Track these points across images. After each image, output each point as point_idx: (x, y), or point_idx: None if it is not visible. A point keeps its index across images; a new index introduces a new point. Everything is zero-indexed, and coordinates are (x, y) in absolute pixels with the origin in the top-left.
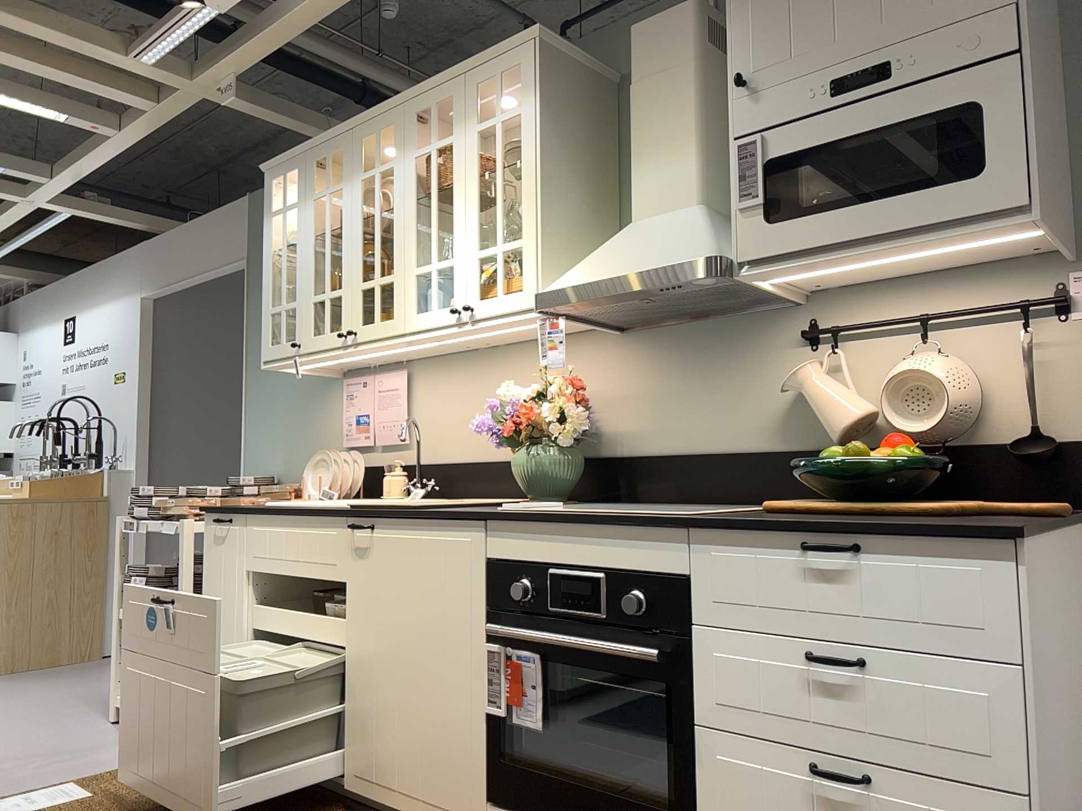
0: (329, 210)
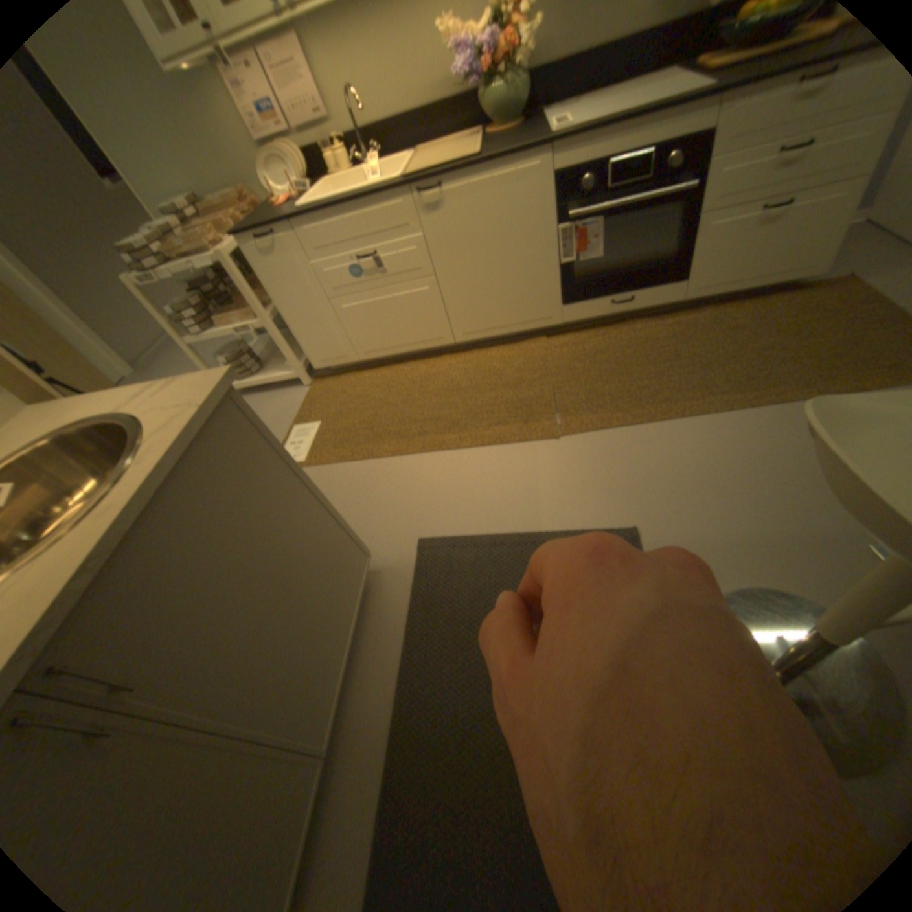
0: None
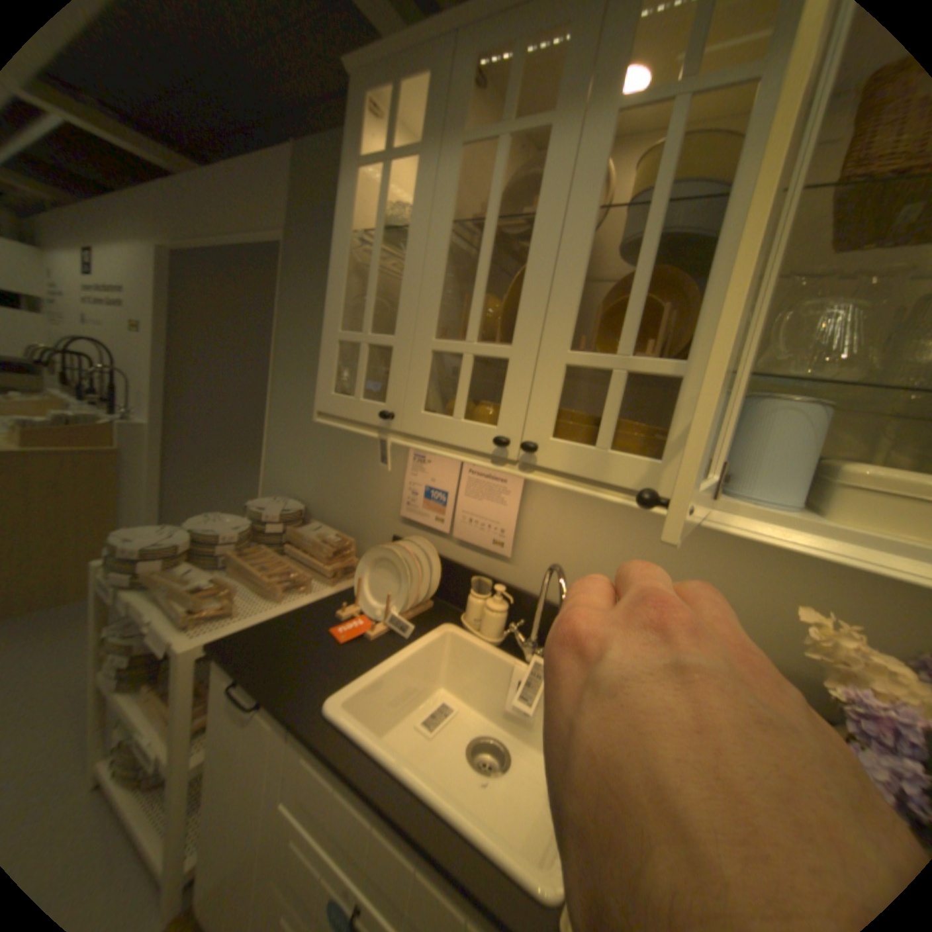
0: (500, 174)
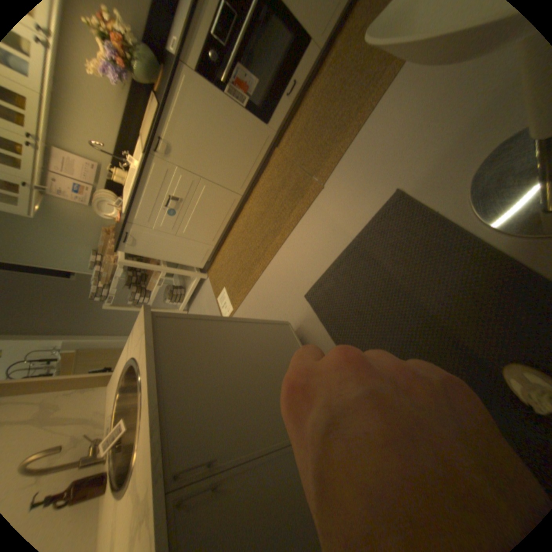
0: None
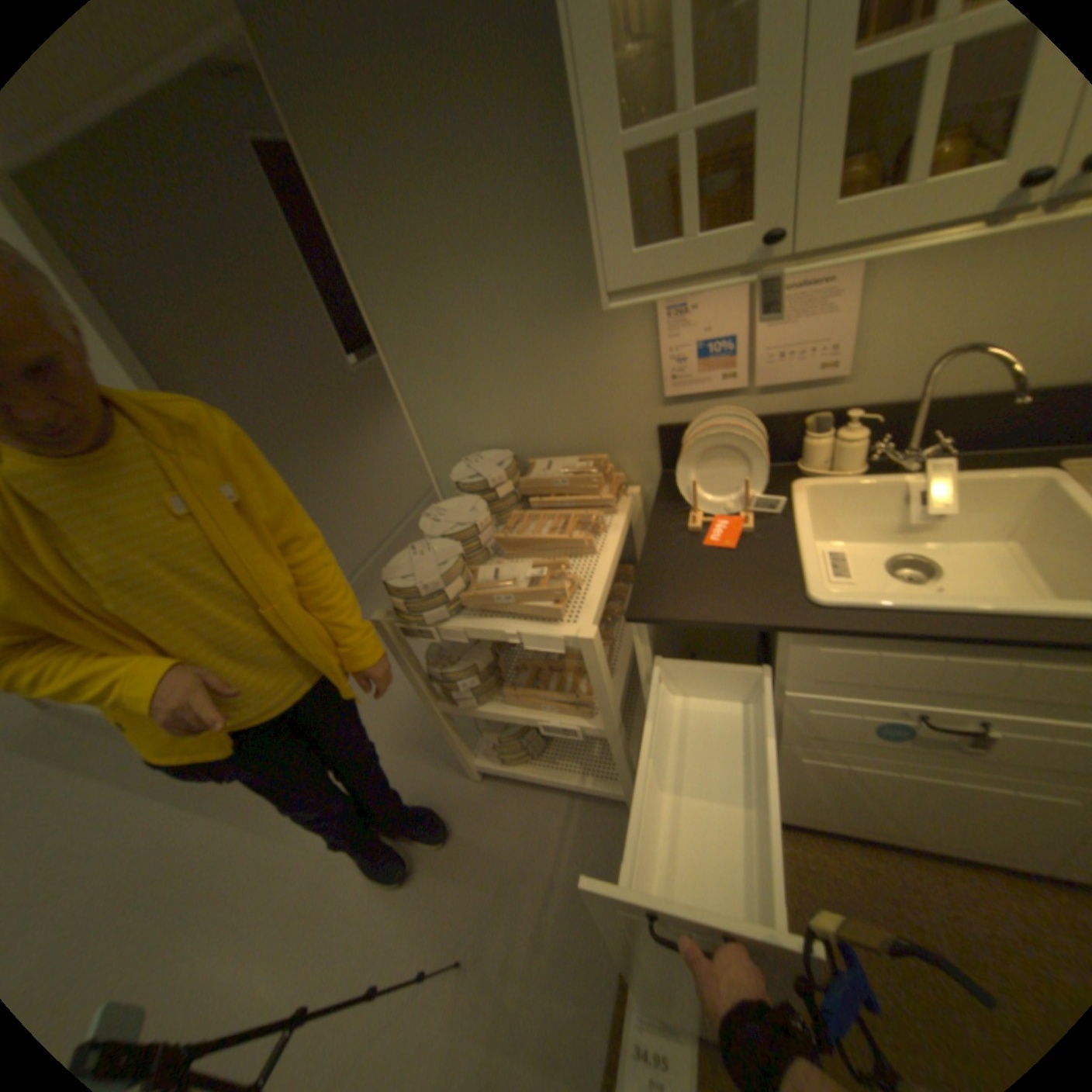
0: None
